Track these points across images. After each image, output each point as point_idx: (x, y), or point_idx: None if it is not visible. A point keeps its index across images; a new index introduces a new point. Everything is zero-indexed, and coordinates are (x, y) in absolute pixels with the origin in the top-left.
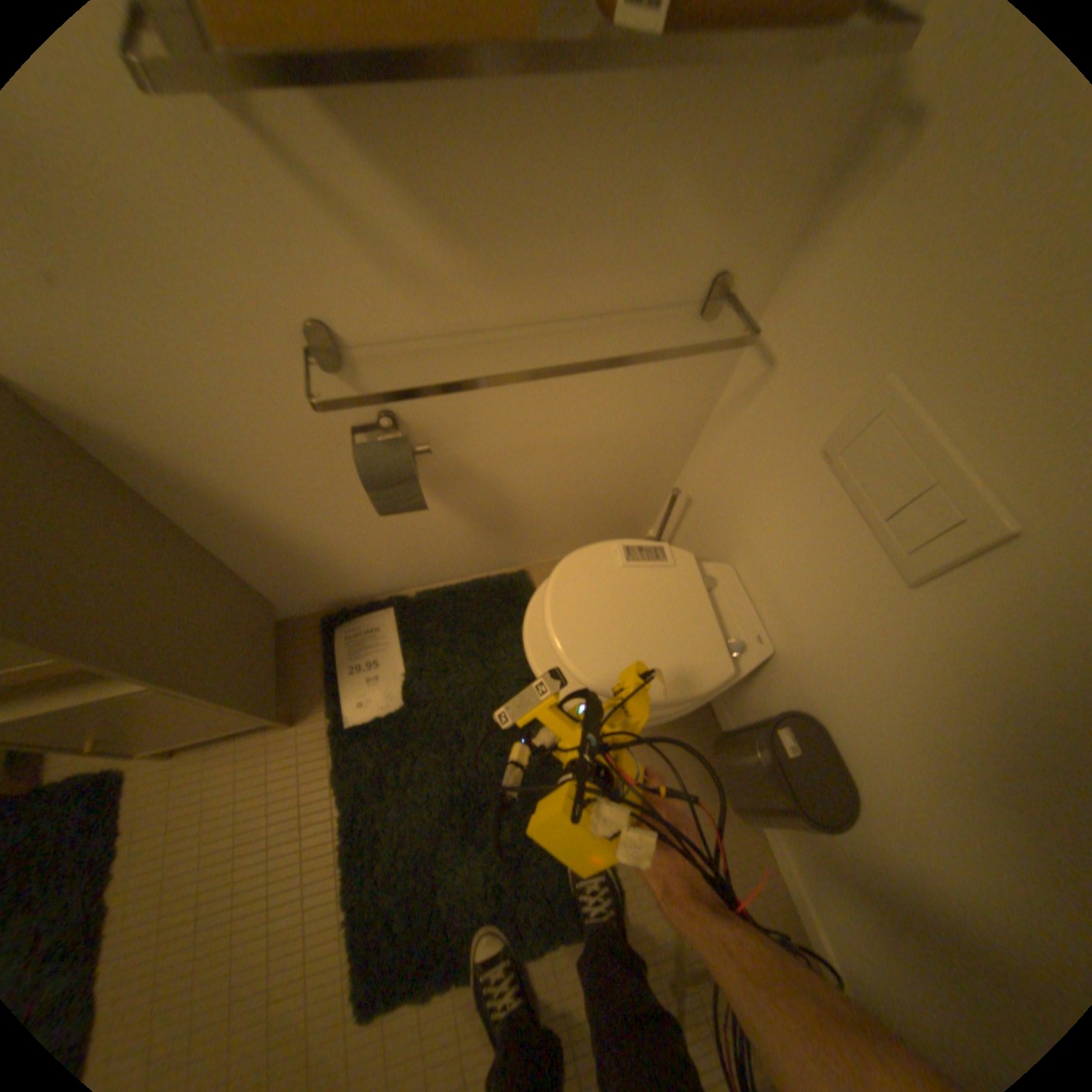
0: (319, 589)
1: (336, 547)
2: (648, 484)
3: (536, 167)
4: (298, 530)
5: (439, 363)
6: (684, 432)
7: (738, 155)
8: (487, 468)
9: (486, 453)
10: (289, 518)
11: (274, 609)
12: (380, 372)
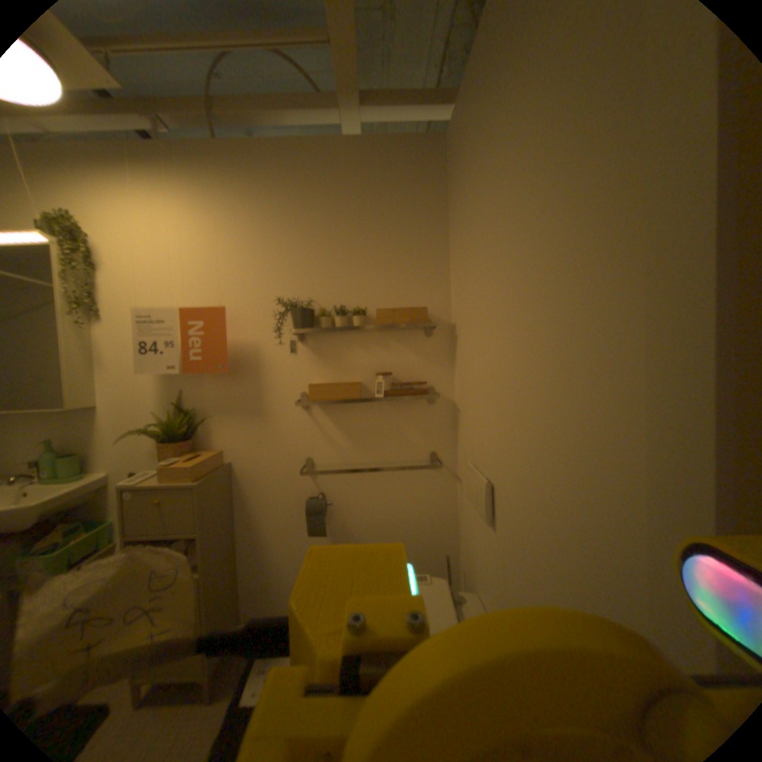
0: (267, 614)
1: (286, 574)
2: (445, 566)
3: (370, 423)
4: (275, 556)
5: (343, 475)
6: (451, 527)
7: (423, 421)
8: (359, 532)
9: (358, 522)
10: (275, 546)
11: (240, 626)
12: (324, 477)
